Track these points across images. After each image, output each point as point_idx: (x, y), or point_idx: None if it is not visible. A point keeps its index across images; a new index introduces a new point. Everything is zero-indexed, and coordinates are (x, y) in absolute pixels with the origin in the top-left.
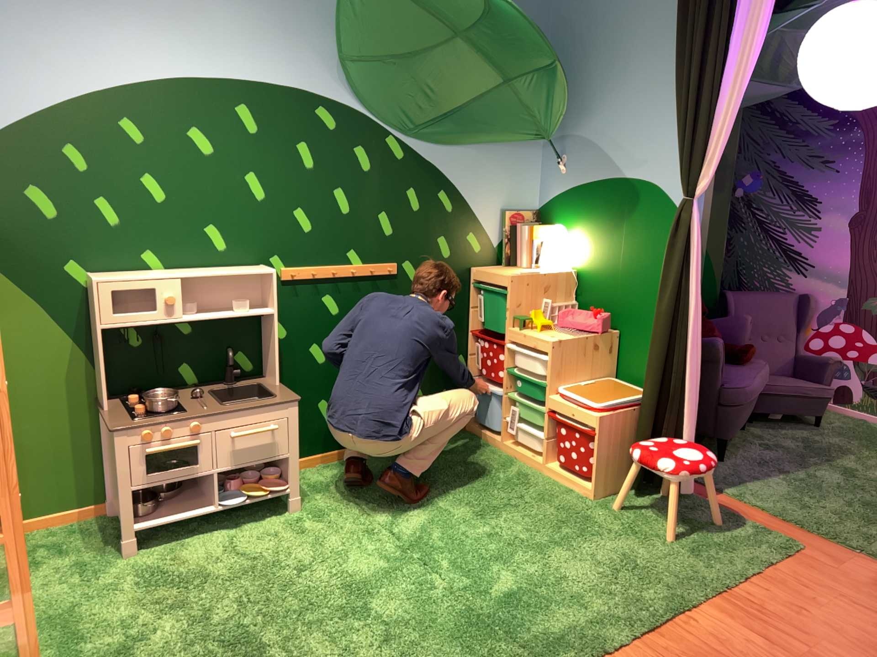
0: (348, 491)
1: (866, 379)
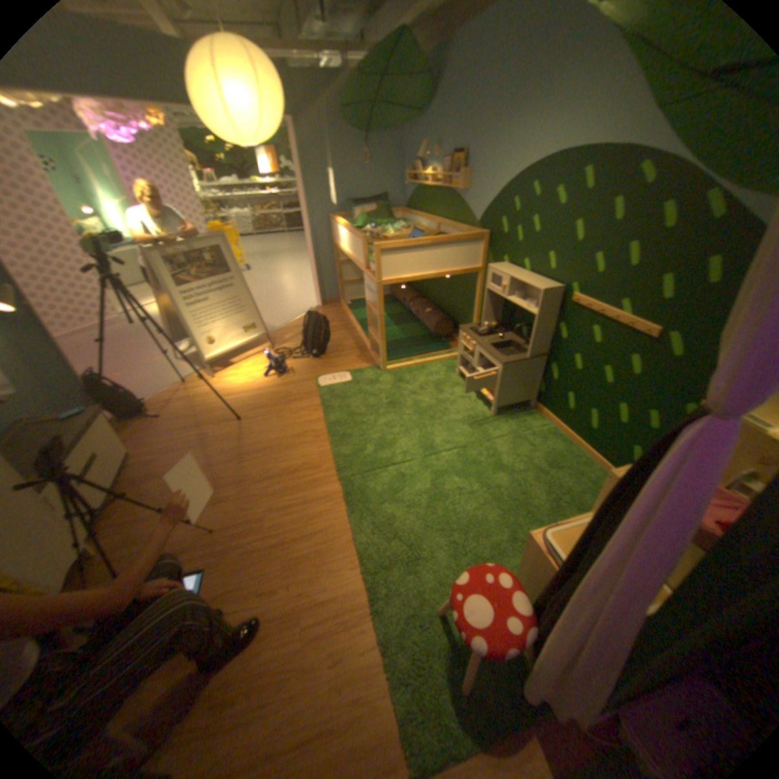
0: (519, 436)
1: None
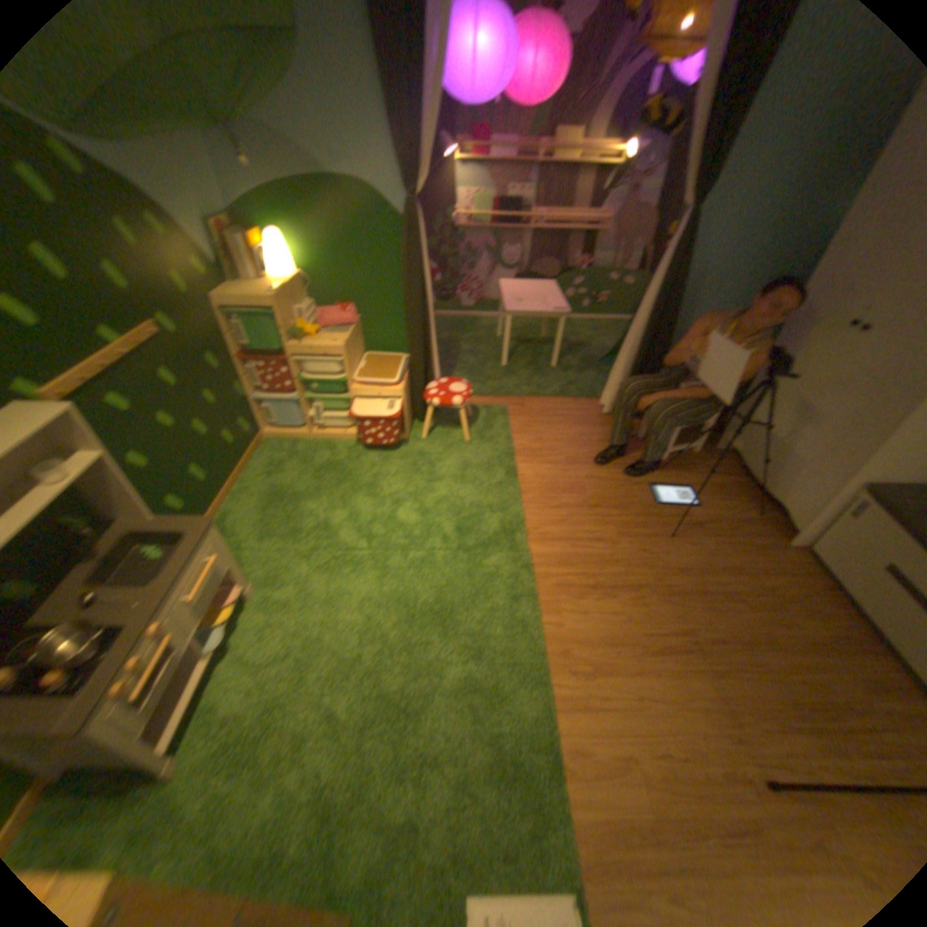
0: (261, 546)
1: (437, 291)
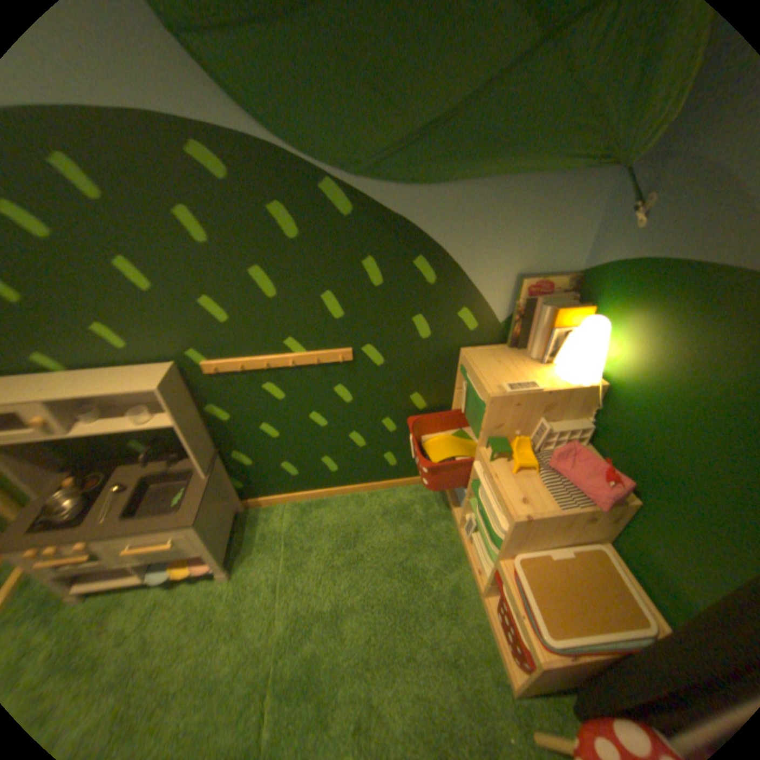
0: (285, 559)
1: None
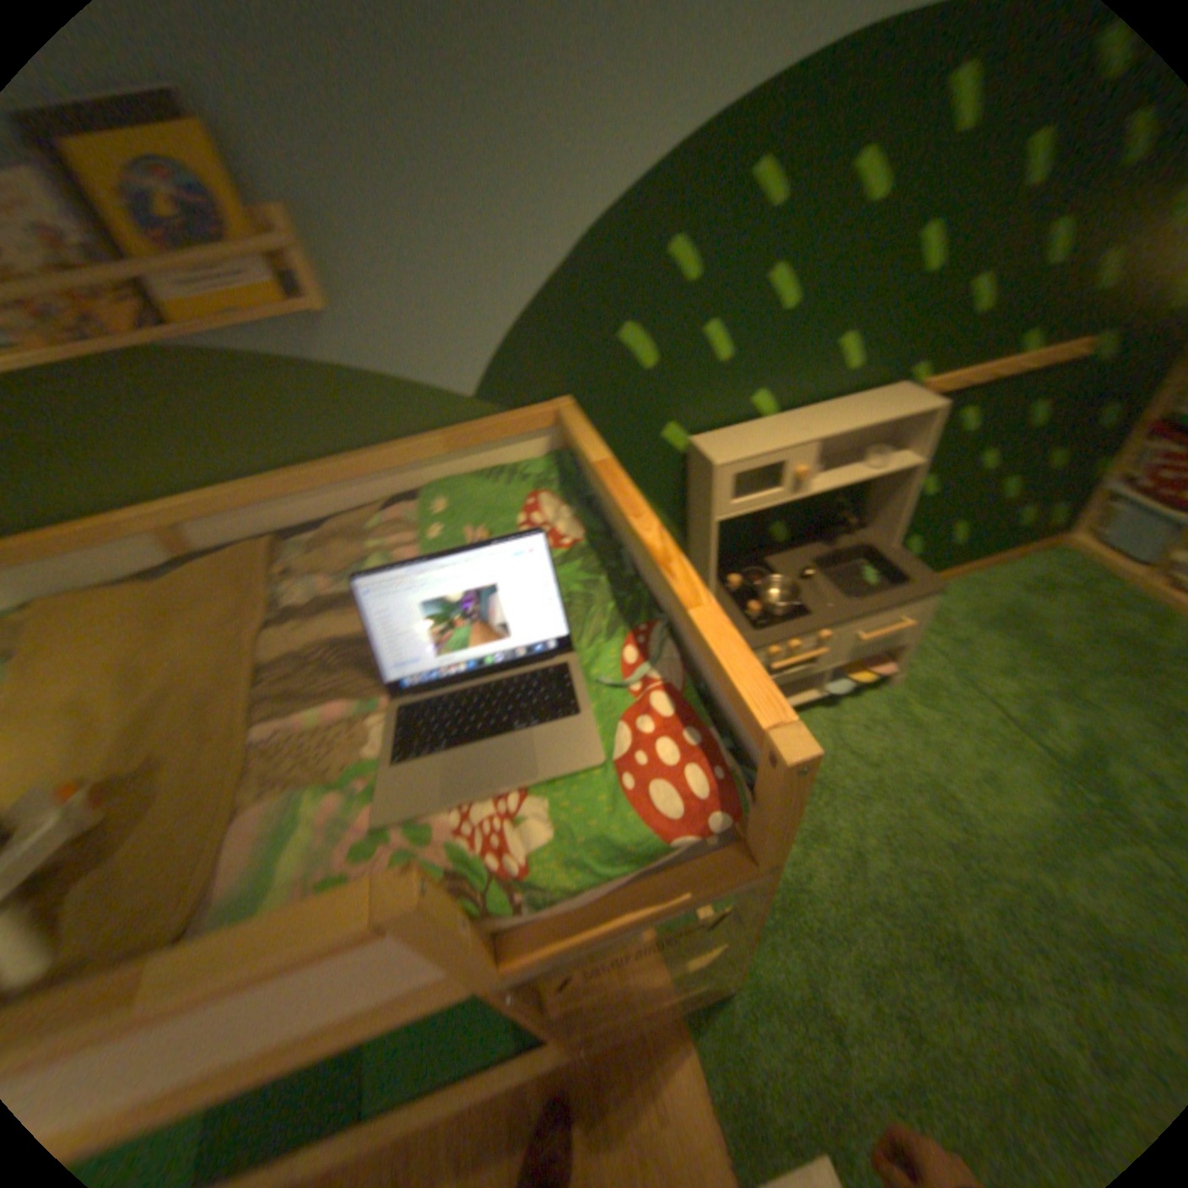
0: (946, 654)
1: None
